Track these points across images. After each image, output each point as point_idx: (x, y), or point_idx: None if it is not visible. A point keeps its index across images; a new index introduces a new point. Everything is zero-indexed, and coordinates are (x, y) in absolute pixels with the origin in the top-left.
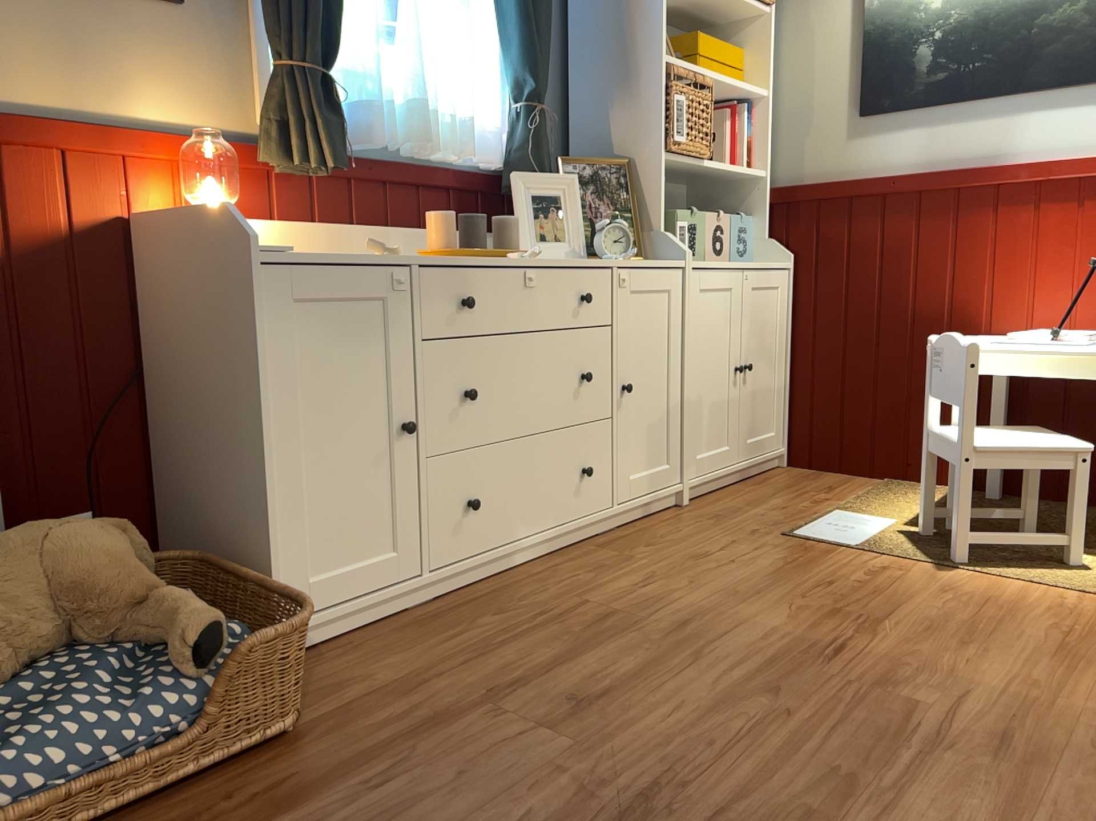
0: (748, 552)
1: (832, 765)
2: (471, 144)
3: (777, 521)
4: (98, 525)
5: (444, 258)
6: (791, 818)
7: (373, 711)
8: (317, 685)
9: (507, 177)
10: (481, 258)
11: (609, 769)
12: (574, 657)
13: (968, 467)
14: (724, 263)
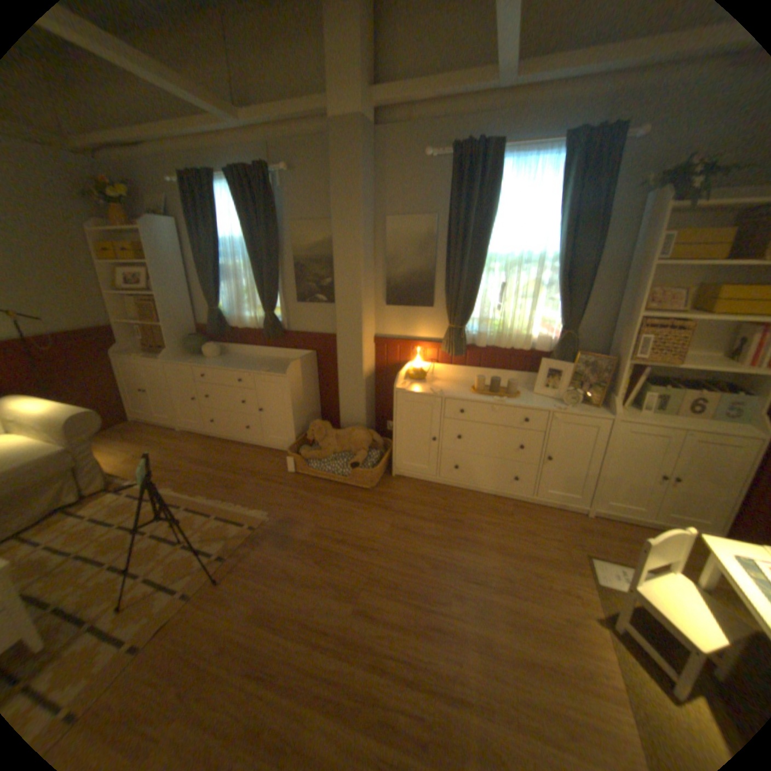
0: (552, 548)
1: (403, 586)
2: (539, 341)
3: (606, 553)
4: (366, 432)
5: (465, 395)
6: (376, 578)
7: (384, 497)
8: (389, 485)
9: (551, 356)
10: (488, 395)
11: (381, 542)
12: (428, 522)
13: (632, 596)
14: (684, 422)
